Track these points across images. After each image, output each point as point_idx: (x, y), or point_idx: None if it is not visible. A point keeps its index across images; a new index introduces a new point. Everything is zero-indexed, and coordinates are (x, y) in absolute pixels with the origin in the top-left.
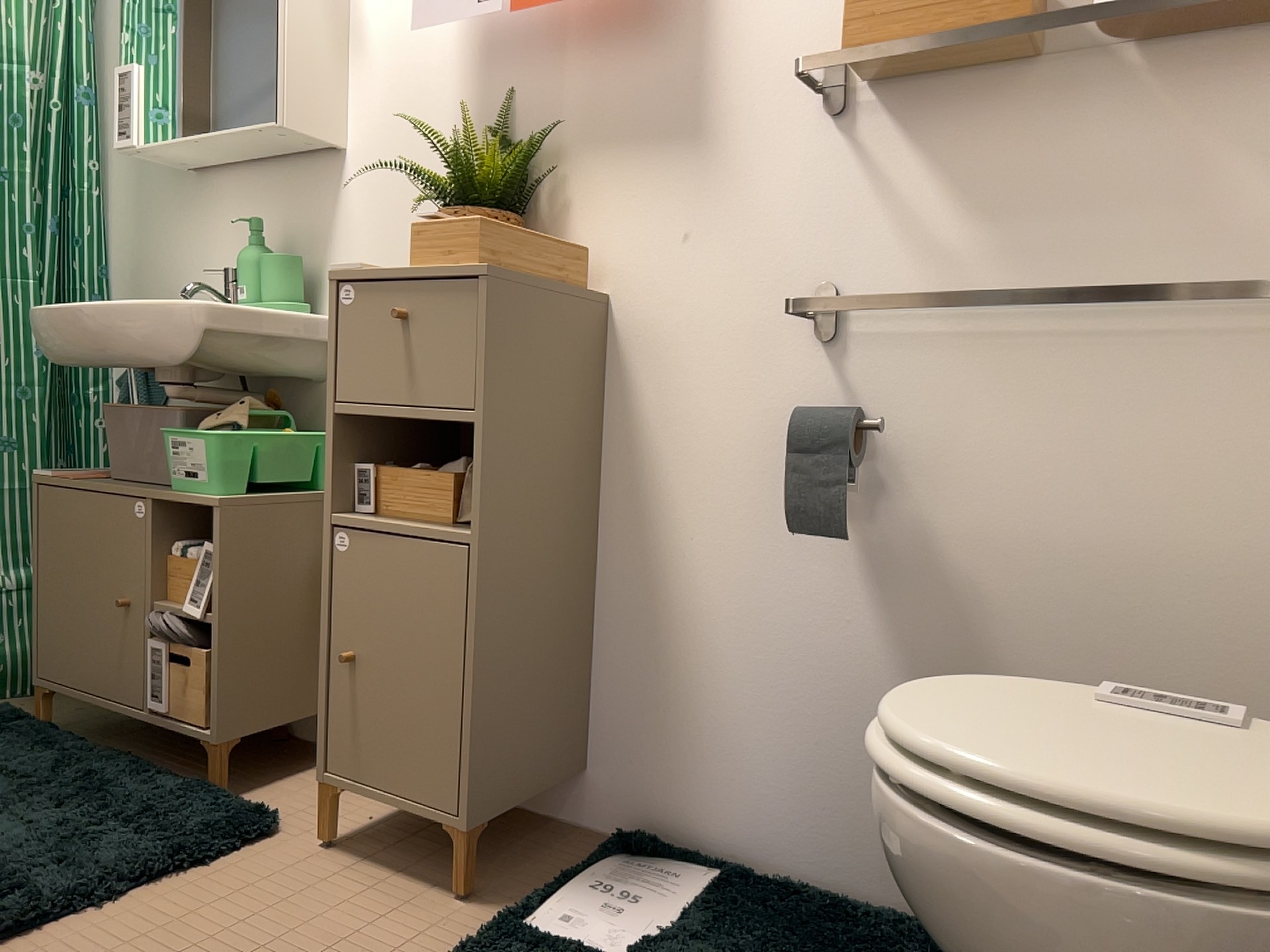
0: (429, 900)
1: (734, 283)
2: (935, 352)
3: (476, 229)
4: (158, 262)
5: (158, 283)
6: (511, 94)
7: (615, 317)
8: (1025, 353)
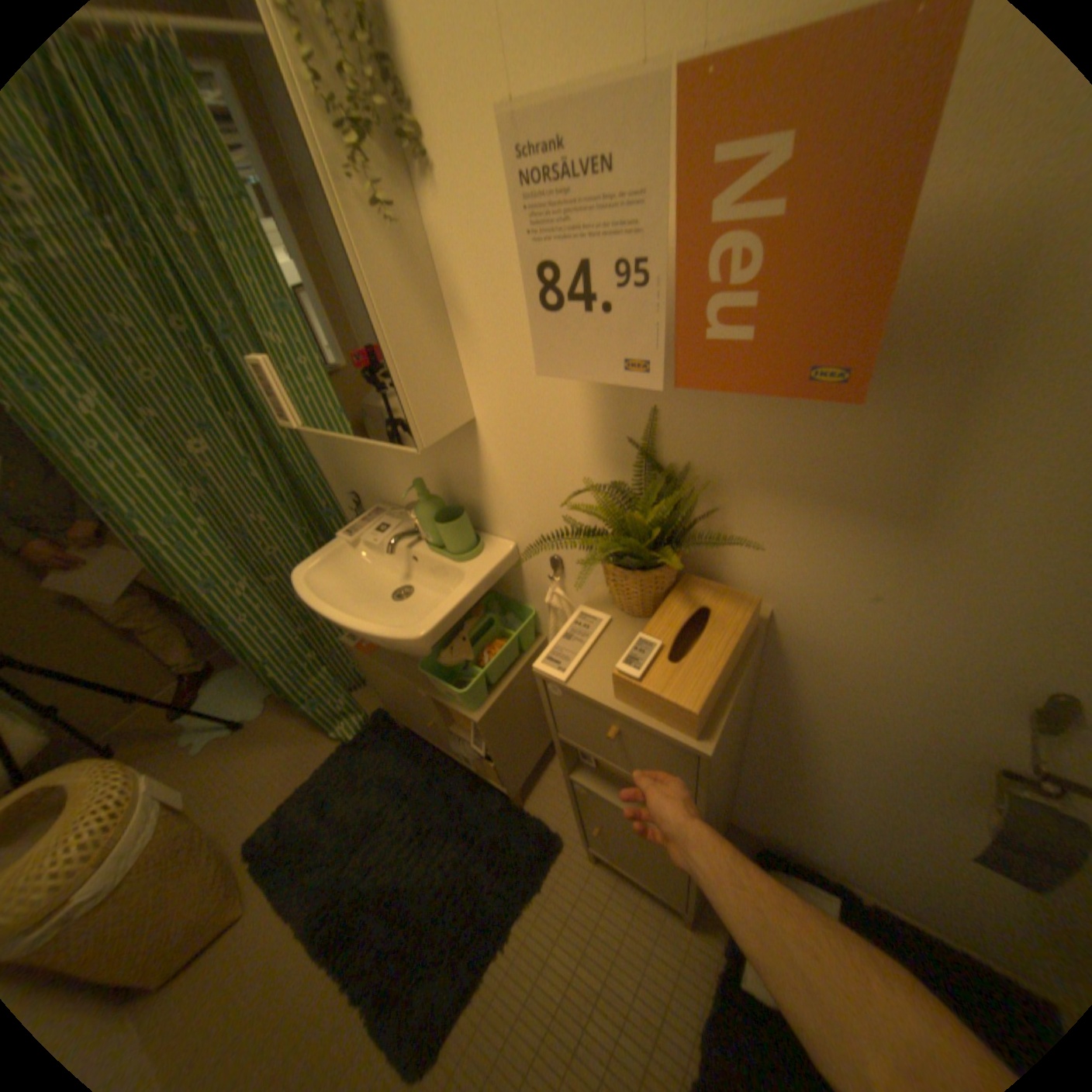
0: (672, 929)
1: (935, 649)
2: None
3: (694, 716)
4: (344, 458)
5: (350, 472)
6: (654, 409)
7: (780, 625)
8: None
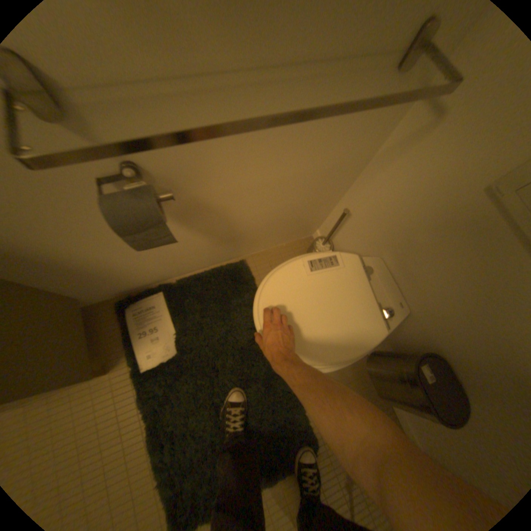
0: (94, 384)
1: None
2: (171, 107)
3: None
4: None
5: None
6: None
7: None
8: (239, 97)
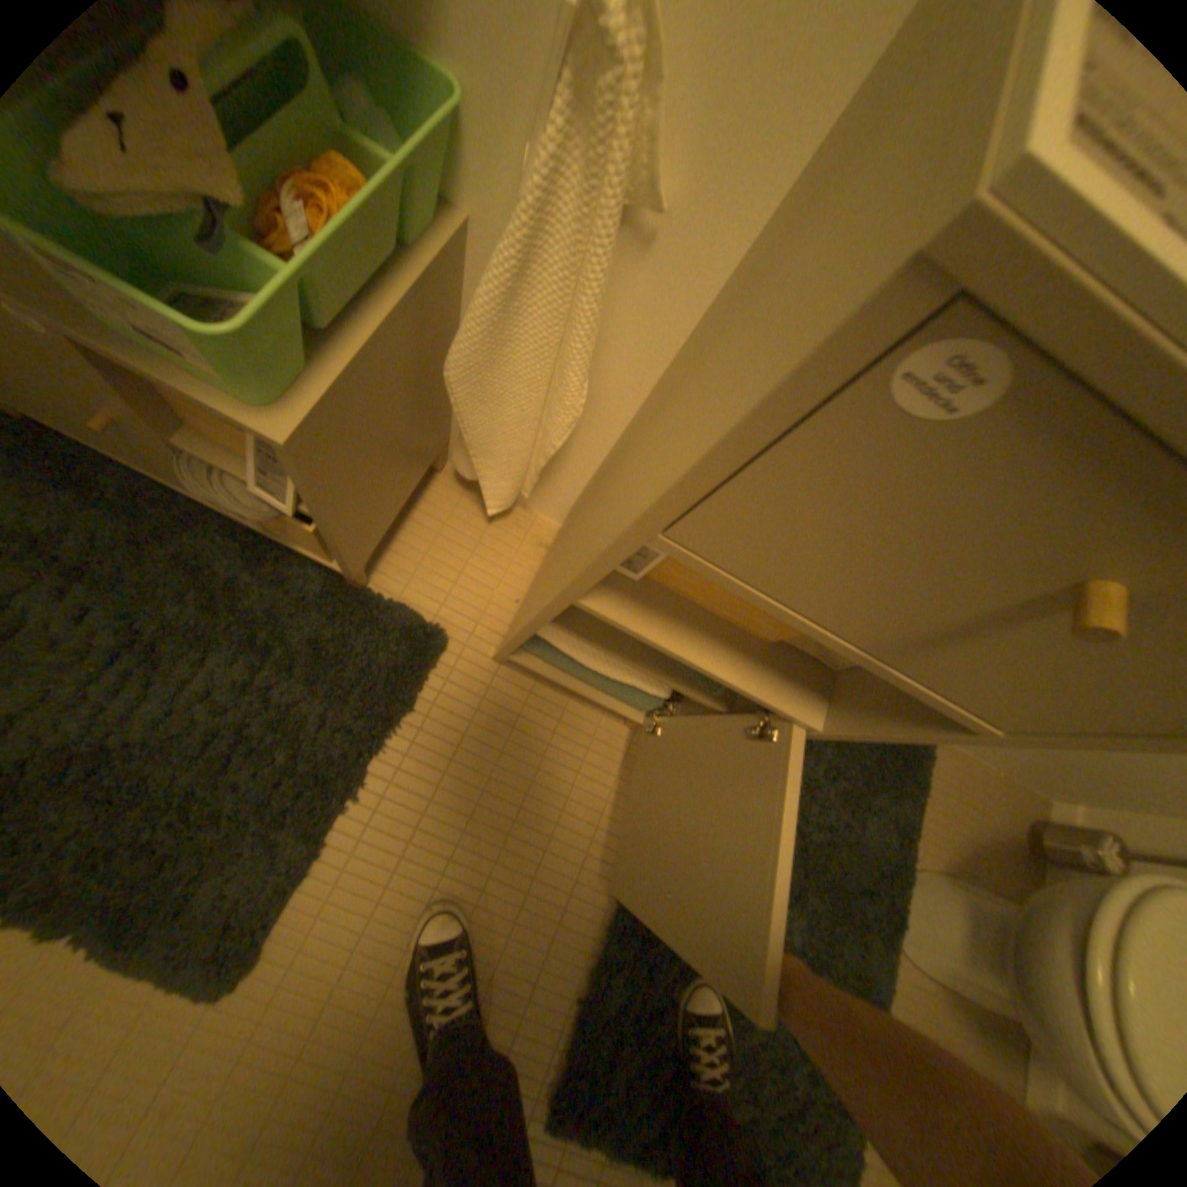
0: (609, 728)
1: None
2: None
3: None
4: None
5: None
6: None
7: None
8: None
